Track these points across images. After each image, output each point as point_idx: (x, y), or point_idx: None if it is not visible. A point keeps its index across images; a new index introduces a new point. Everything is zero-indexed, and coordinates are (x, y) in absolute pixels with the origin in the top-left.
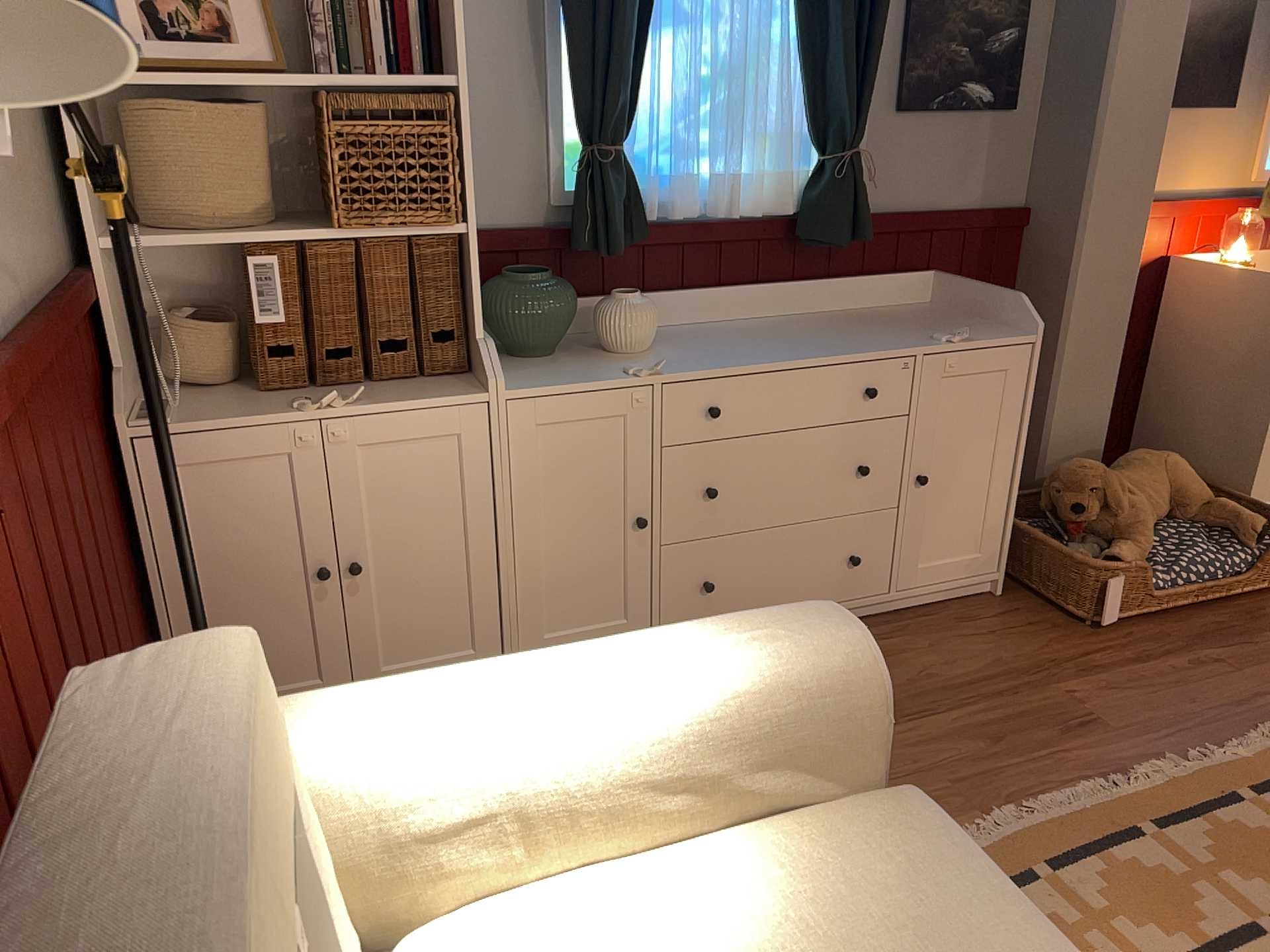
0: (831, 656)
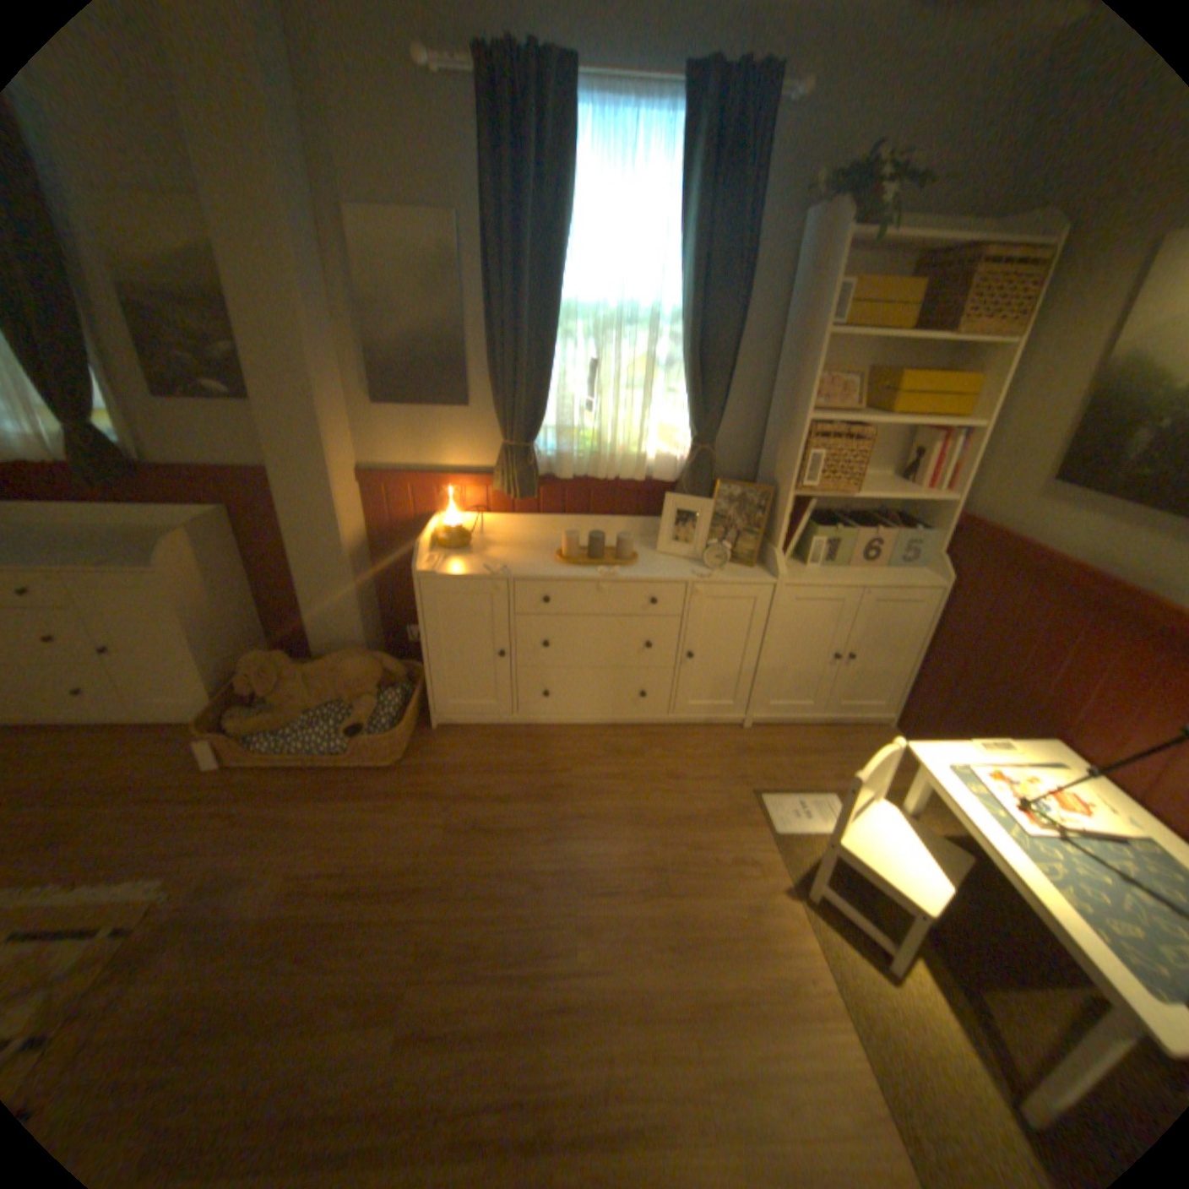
0: None
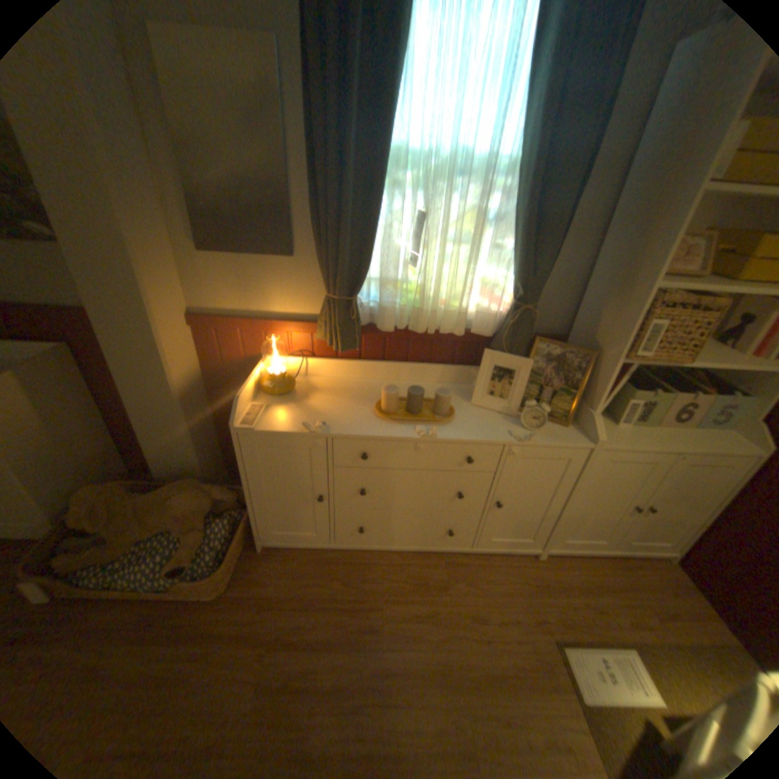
0: None
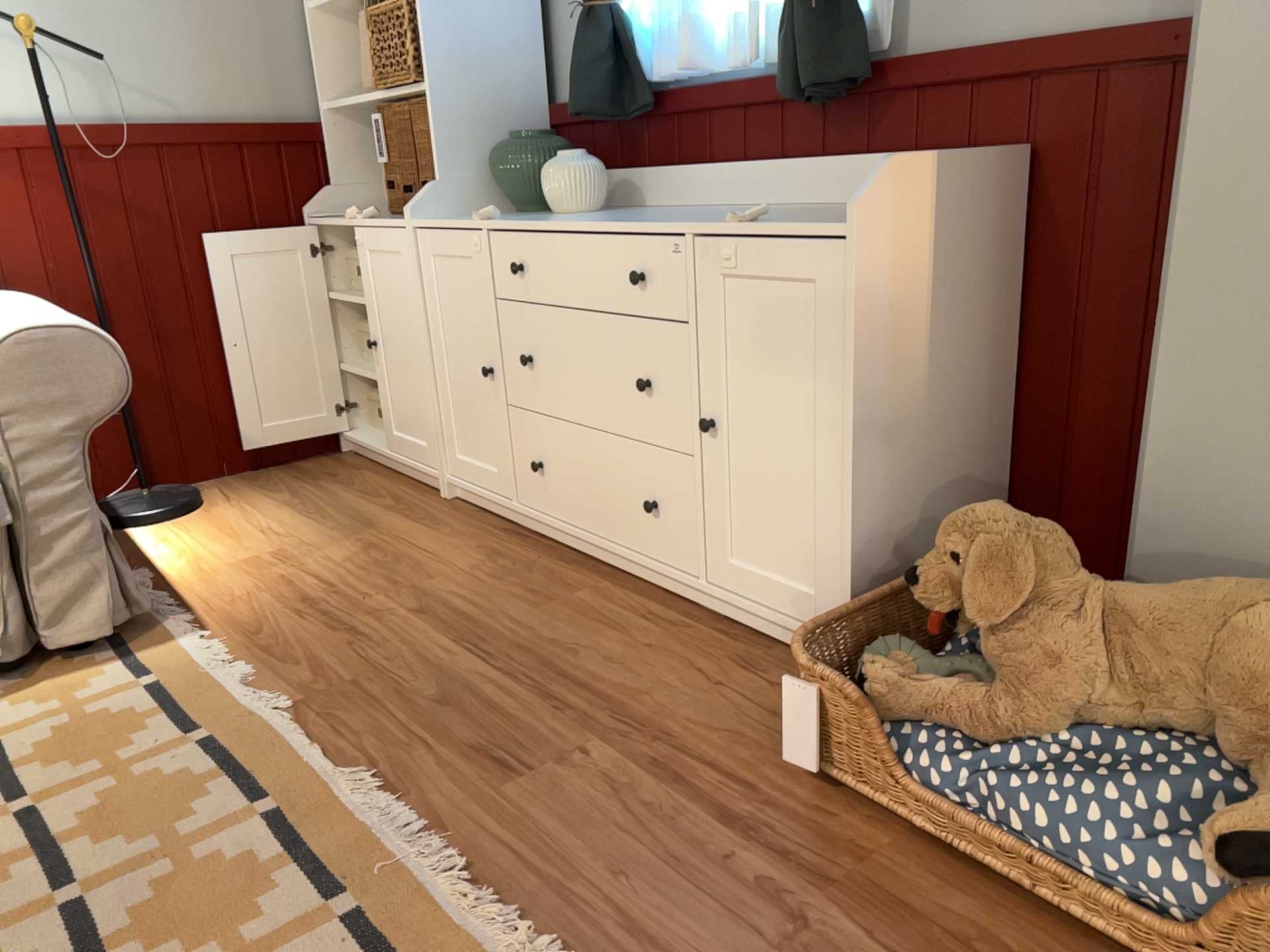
0: (2, 334)
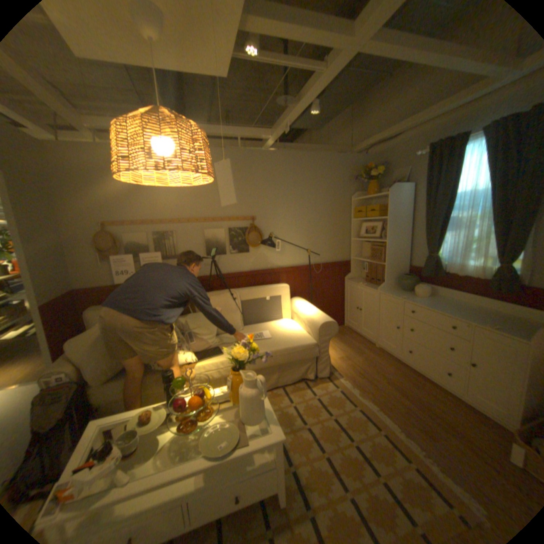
0: (319, 321)
